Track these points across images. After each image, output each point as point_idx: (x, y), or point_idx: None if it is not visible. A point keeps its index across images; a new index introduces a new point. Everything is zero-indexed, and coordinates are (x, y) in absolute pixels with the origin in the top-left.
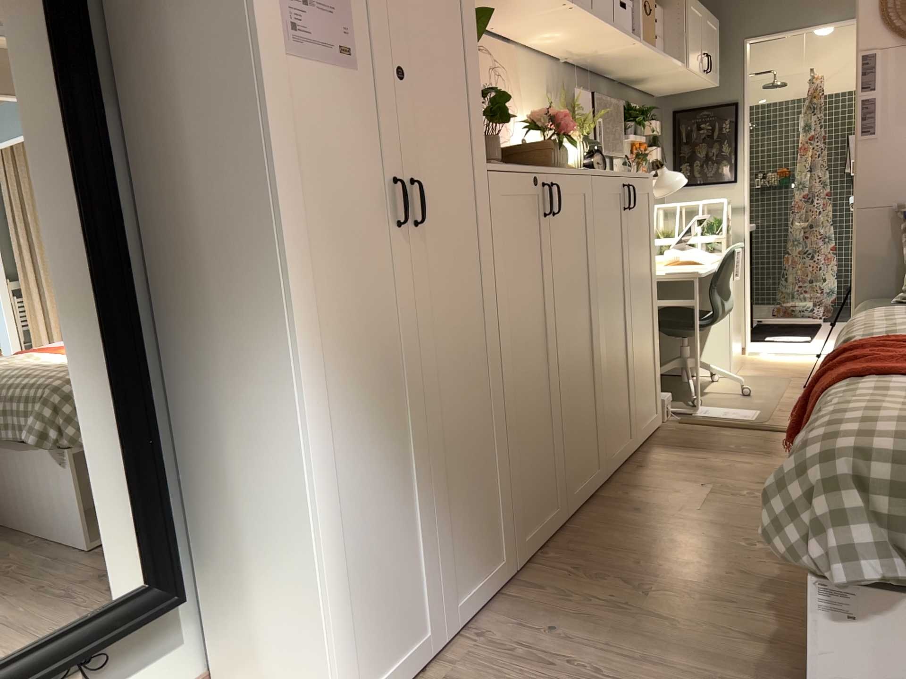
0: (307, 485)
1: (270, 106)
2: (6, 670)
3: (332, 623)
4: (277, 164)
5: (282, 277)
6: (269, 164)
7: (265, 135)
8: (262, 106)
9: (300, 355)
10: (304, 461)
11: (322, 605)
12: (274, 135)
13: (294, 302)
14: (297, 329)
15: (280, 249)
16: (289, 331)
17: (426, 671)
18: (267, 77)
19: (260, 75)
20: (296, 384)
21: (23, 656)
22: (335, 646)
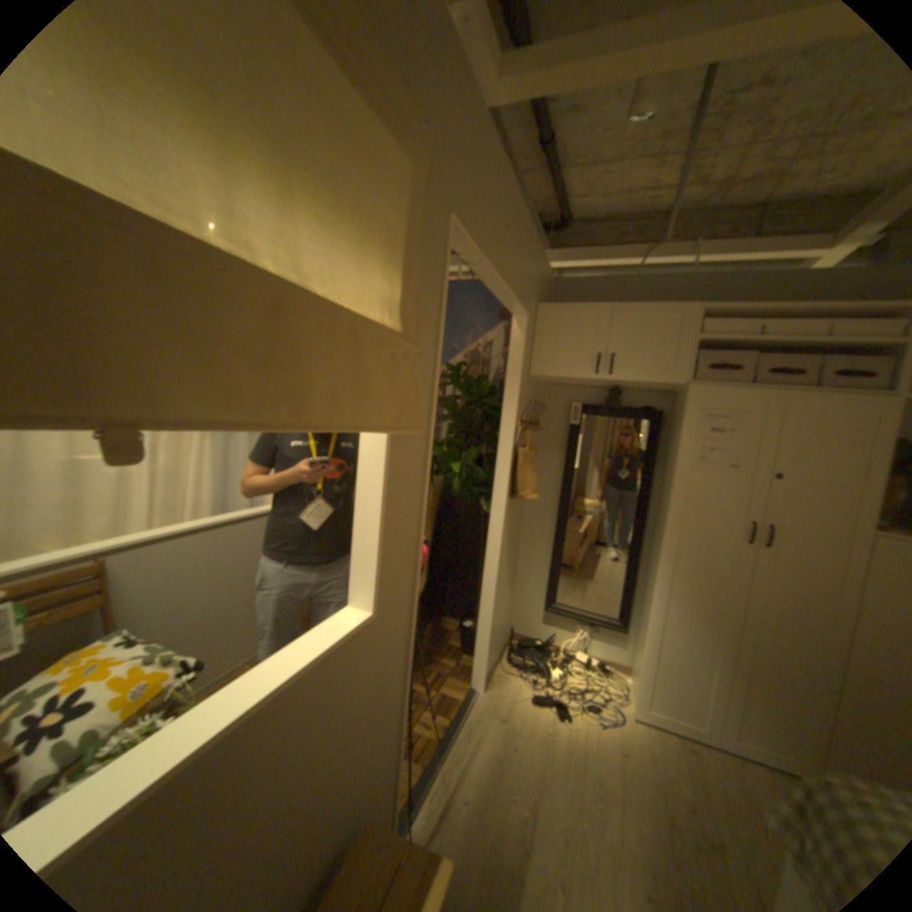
0: (653, 619)
1: (679, 488)
2: (575, 612)
3: (649, 674)
4: (676, 508)
5: (665, 545)
6: (671, 507)
7: (673, 497)
8: (674, 488)
9: (665, 574)
10: (654, 610)
11: (646, 664)
12: (677, 498)
13: (668, 555)
14: (667, 565)
15: (666, 536)
16: (662, 564)
17: (702, 747)
18: (681, 478)
19: (676, 478)
20: (659, 582)
21: (580, 612)
22: (647, 683)
